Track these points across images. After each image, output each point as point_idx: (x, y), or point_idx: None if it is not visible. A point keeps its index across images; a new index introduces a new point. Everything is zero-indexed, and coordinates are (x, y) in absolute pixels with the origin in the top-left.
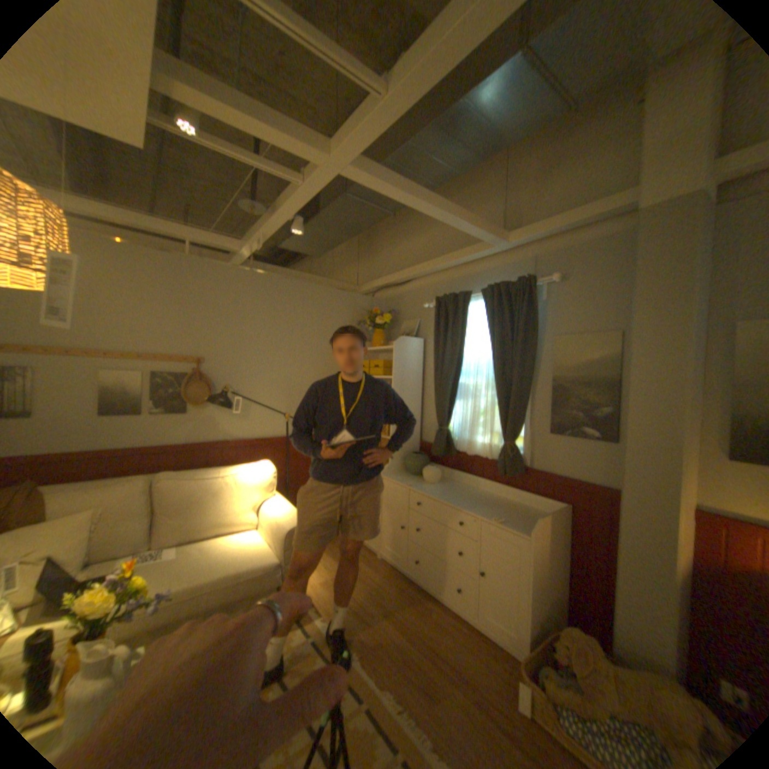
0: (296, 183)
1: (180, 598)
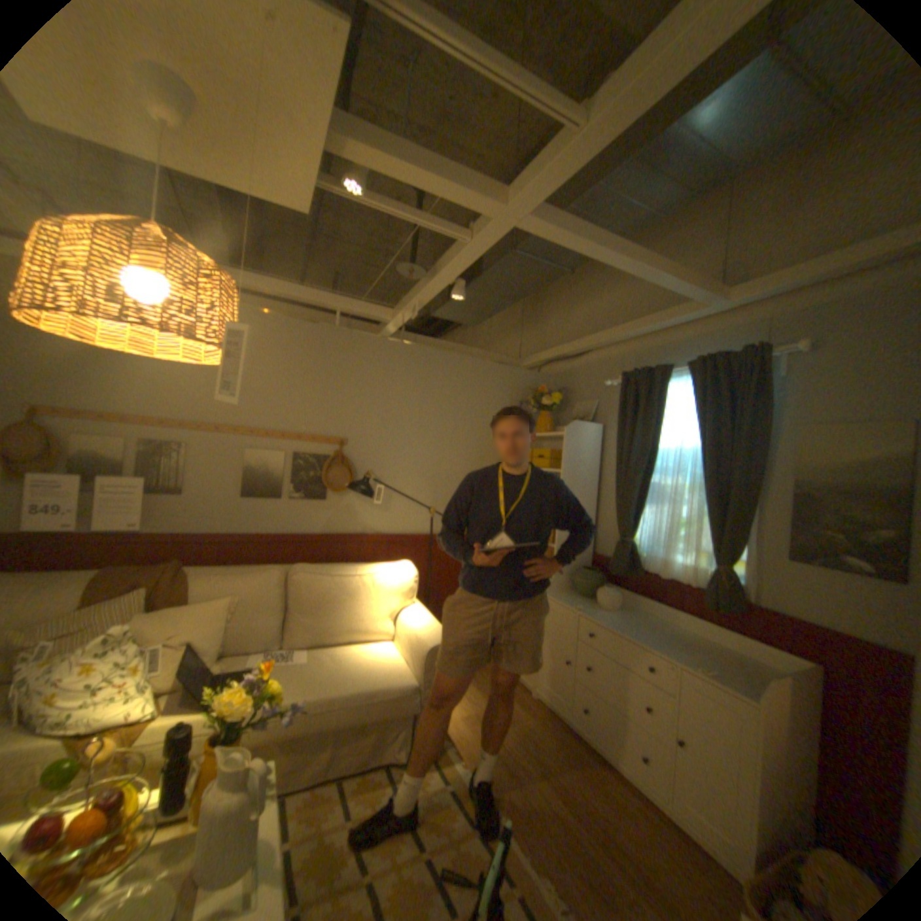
0: (463, 241)
1: (311, 711)
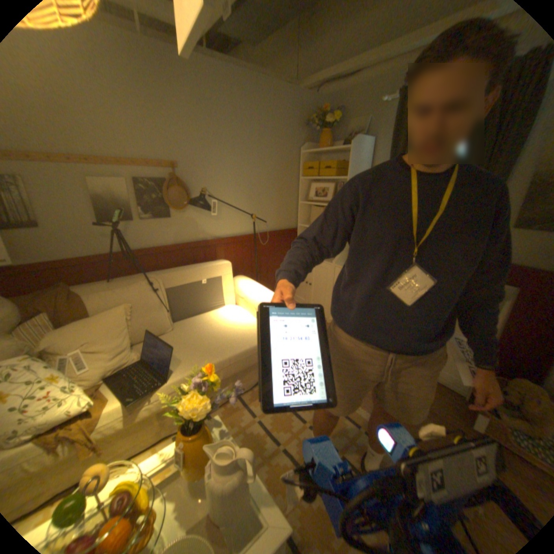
0: None
1: (217, 368)
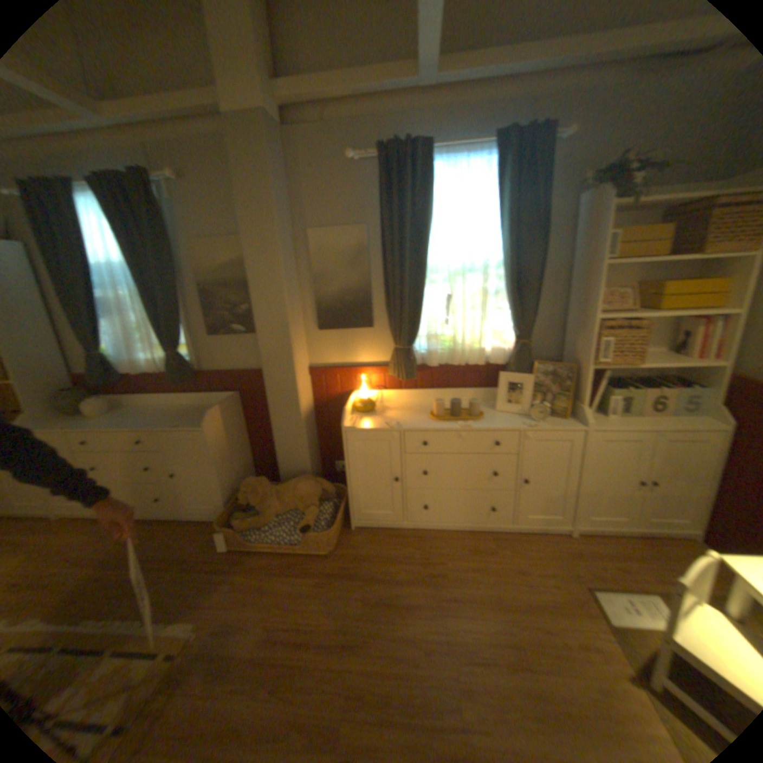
0: None
1: None
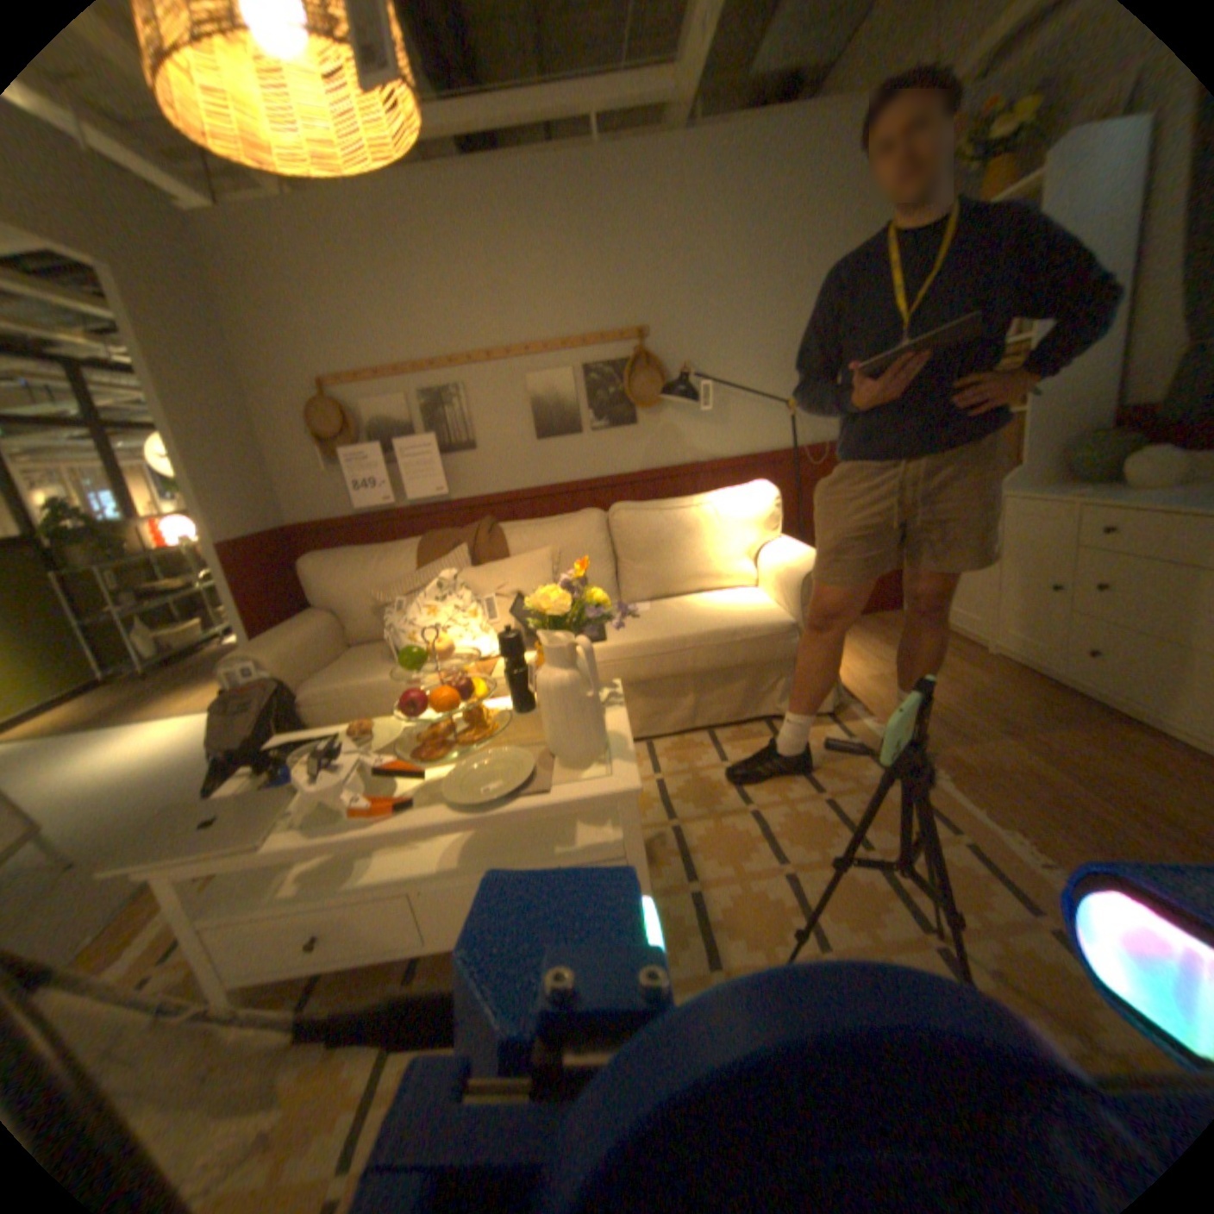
0: None
1: (659, 646)
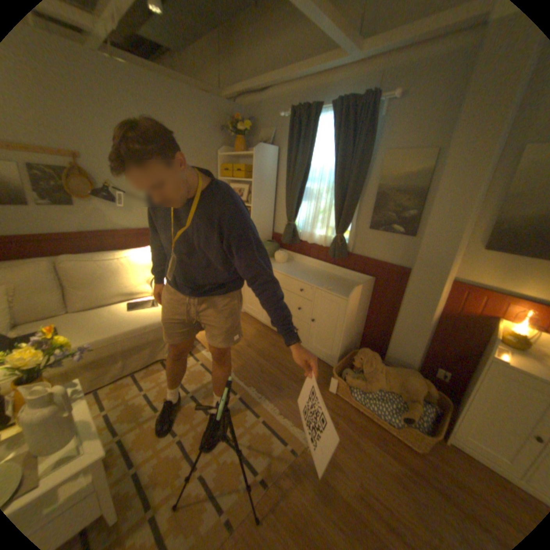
0: None
1: (100, 345)
